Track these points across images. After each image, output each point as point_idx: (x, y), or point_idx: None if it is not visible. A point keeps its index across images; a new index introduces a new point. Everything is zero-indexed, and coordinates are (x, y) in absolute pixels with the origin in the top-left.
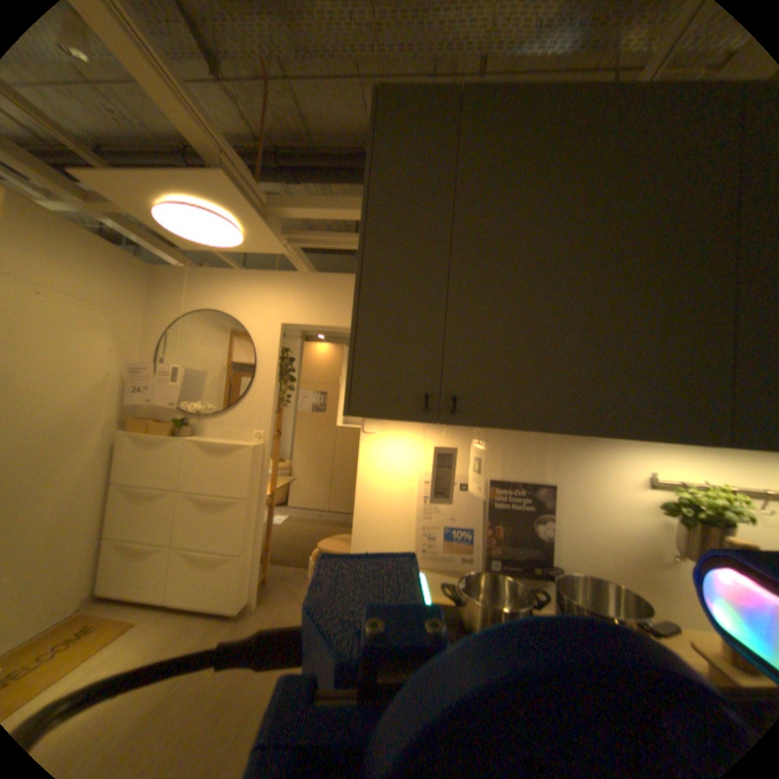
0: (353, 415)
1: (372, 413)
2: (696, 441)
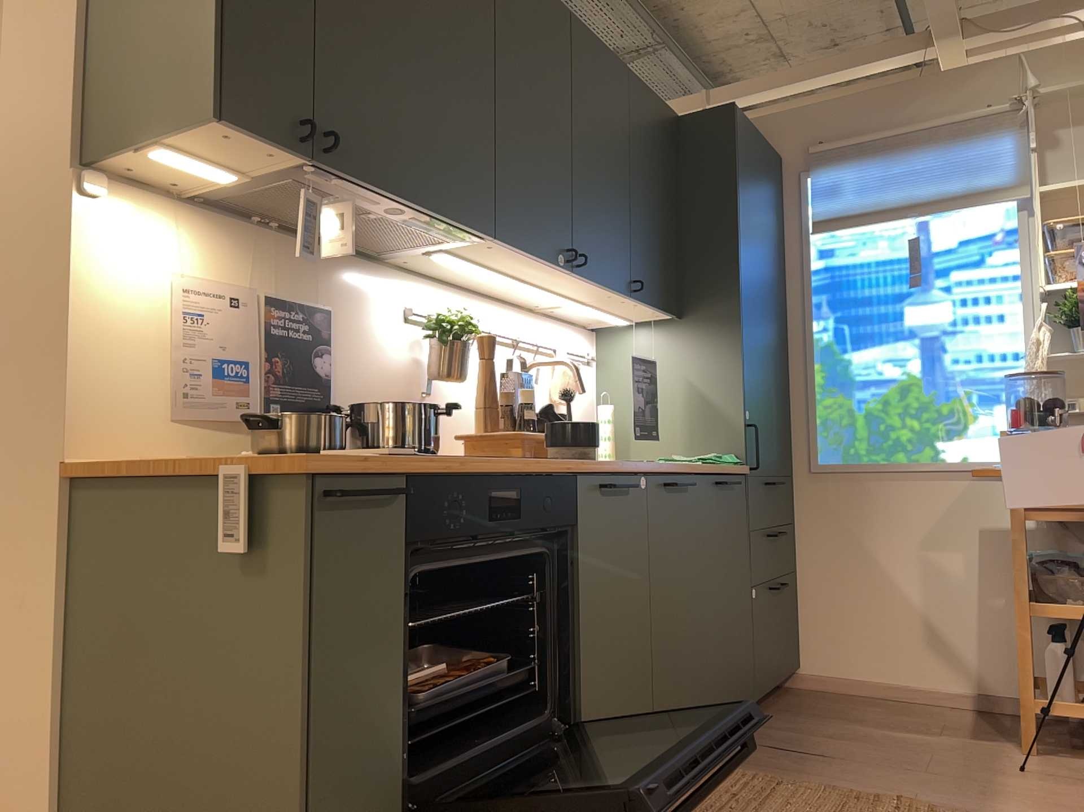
0: (211, 127)
1: (244, 129)
2: (472, 236)
